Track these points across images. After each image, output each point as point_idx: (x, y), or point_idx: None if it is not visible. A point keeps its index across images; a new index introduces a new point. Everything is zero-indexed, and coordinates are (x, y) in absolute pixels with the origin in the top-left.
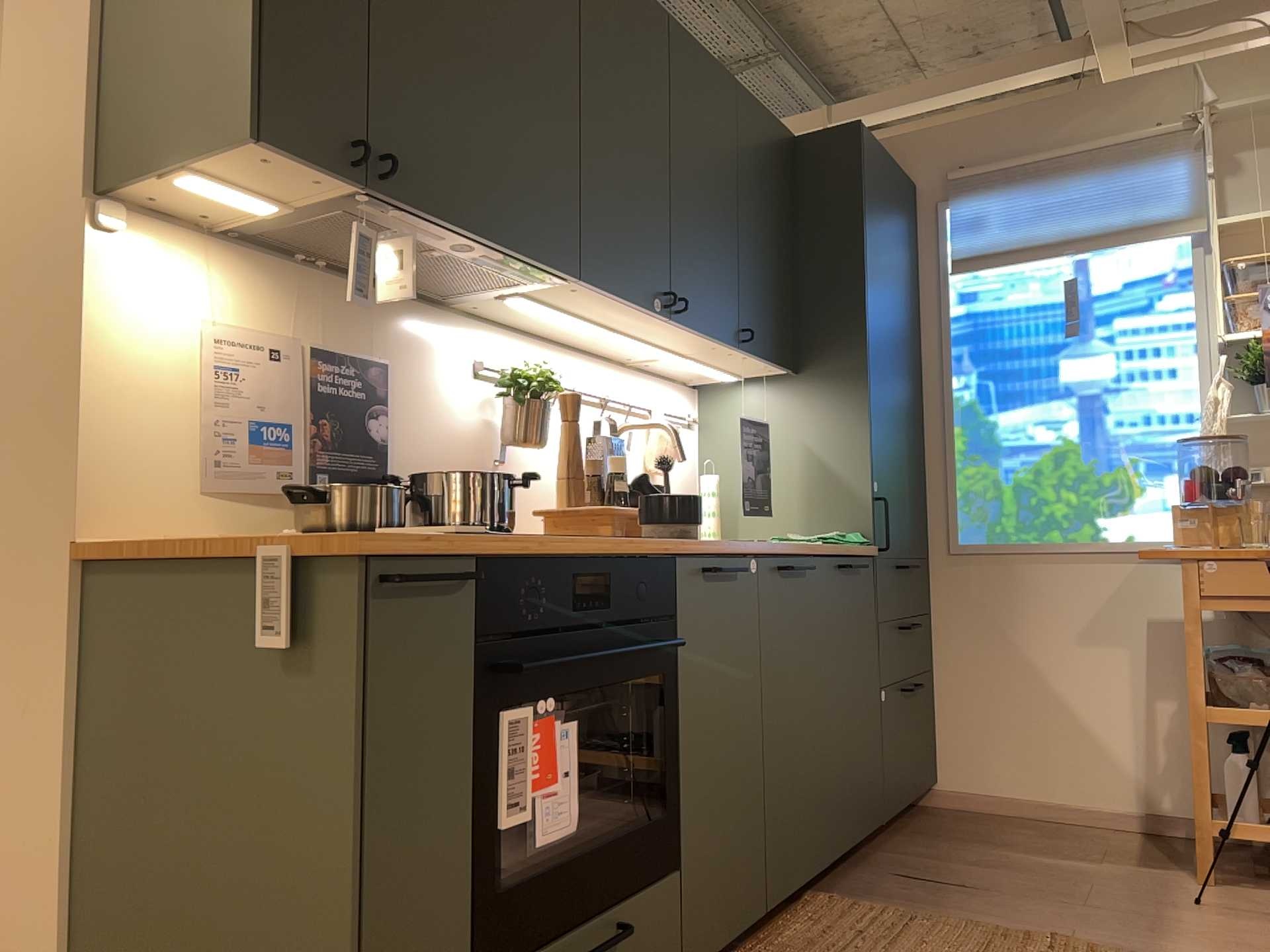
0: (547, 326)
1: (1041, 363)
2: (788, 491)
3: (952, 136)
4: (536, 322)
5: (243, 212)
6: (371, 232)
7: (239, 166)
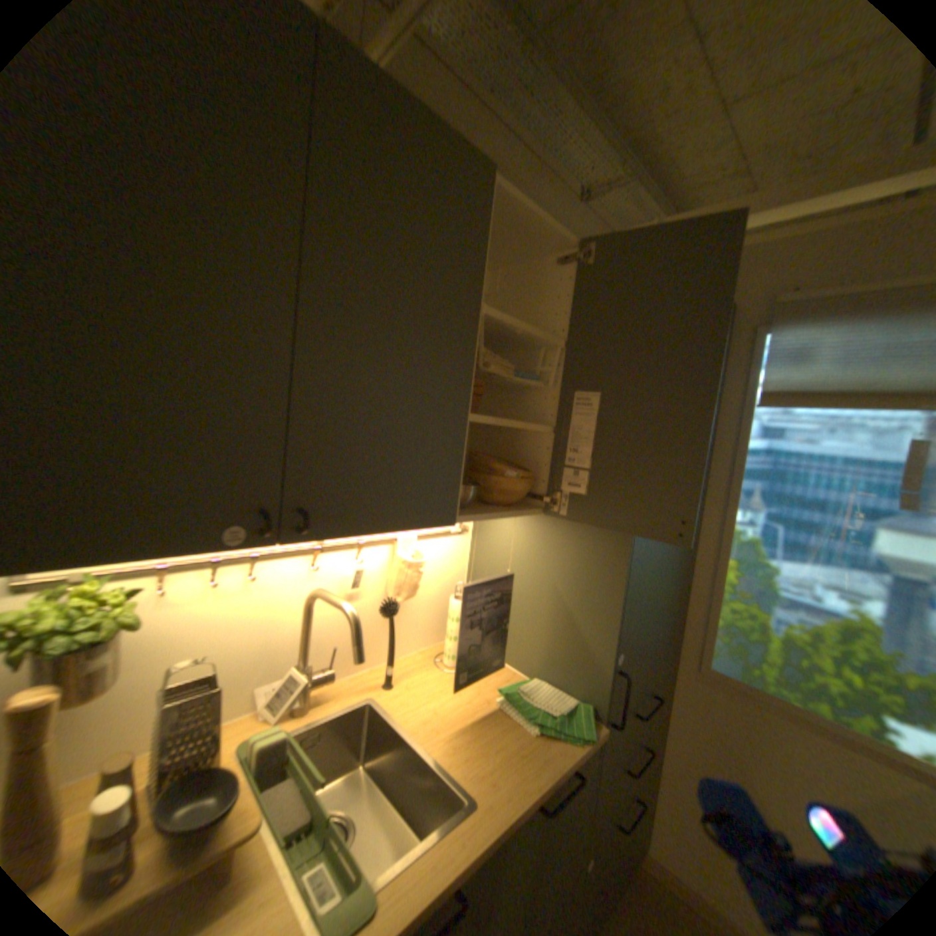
0: None
1: (853, 525)
2: (533, 625)
3: (794, 248)
4: None
5: None
6: None
7: None
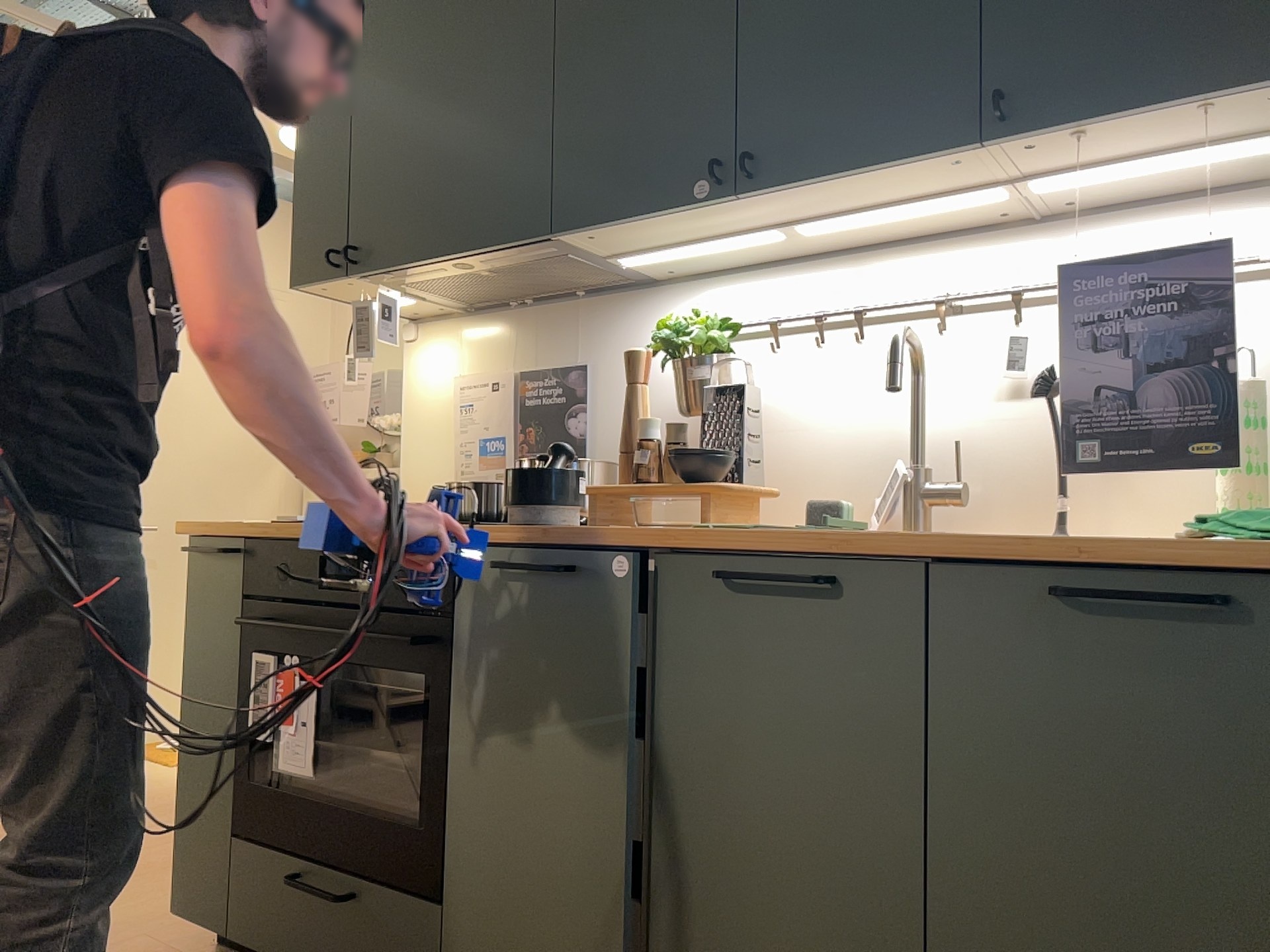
0: (779, 249)
1: None
2: None
3: None
4: (761, 252)
5: (425, 303)
6: (368, 303)
7: (341, 295)
